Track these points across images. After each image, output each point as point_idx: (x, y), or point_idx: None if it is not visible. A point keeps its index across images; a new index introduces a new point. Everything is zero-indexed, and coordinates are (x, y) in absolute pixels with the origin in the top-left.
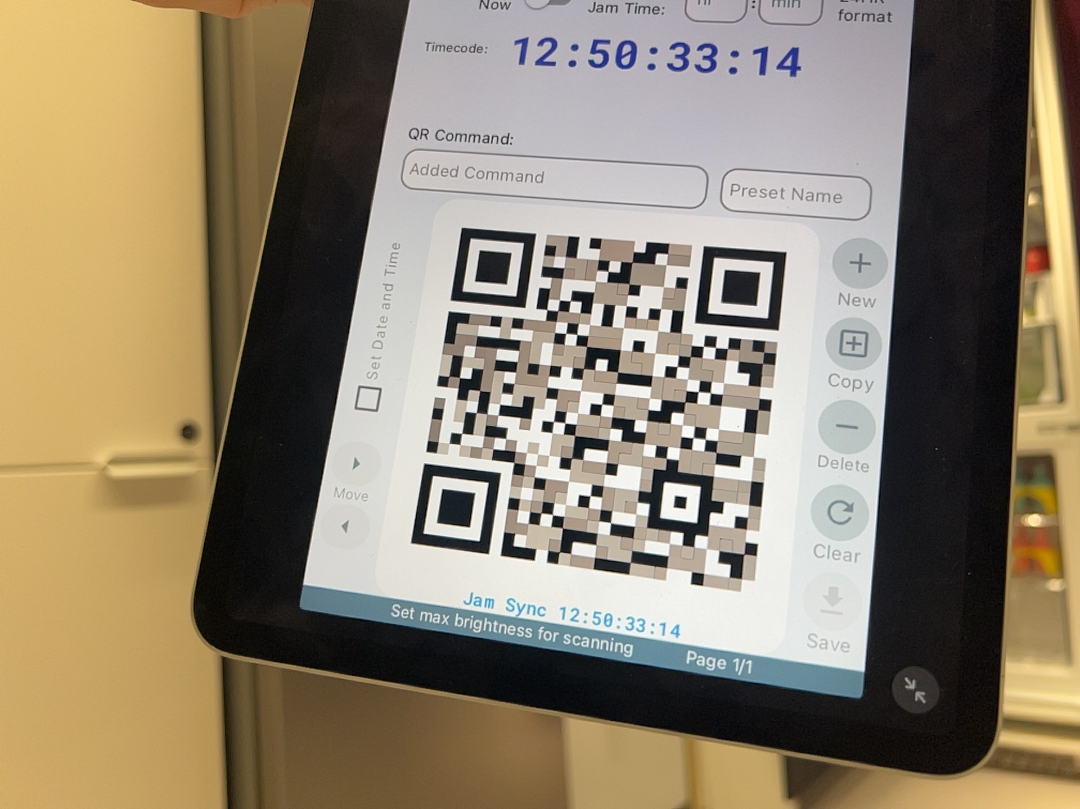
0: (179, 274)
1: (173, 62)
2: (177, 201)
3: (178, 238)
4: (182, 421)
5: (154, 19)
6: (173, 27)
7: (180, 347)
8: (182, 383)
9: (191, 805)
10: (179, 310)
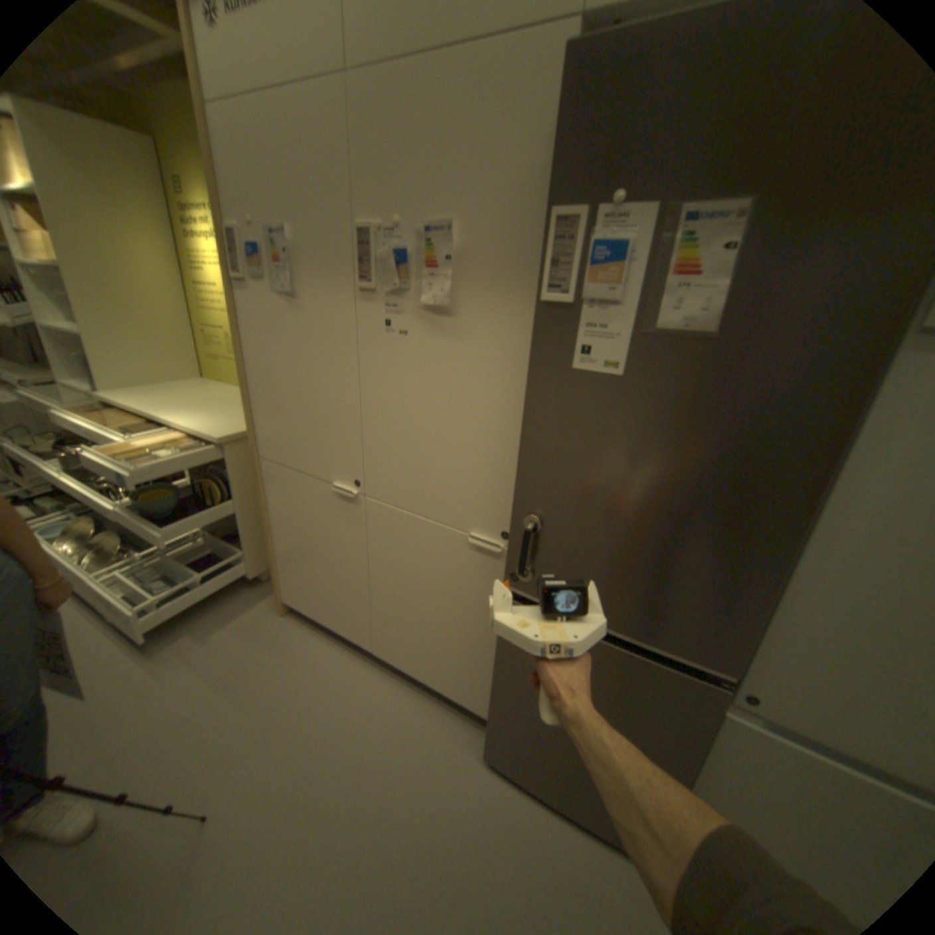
0: (514, 468)
1: (527, 360)
2: (518, 435)
3: (516, 452)
4: (506, 528)
5: (520, 337)
6: (530, 339)
7: (510, 499)
8: (508, 514)
9: (491, 649)
10: (512, 484)
